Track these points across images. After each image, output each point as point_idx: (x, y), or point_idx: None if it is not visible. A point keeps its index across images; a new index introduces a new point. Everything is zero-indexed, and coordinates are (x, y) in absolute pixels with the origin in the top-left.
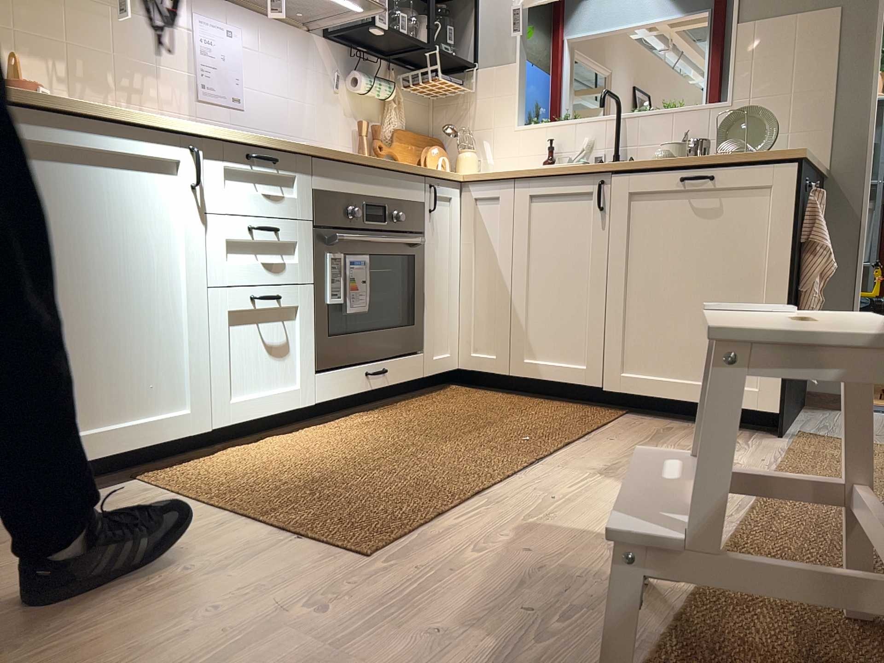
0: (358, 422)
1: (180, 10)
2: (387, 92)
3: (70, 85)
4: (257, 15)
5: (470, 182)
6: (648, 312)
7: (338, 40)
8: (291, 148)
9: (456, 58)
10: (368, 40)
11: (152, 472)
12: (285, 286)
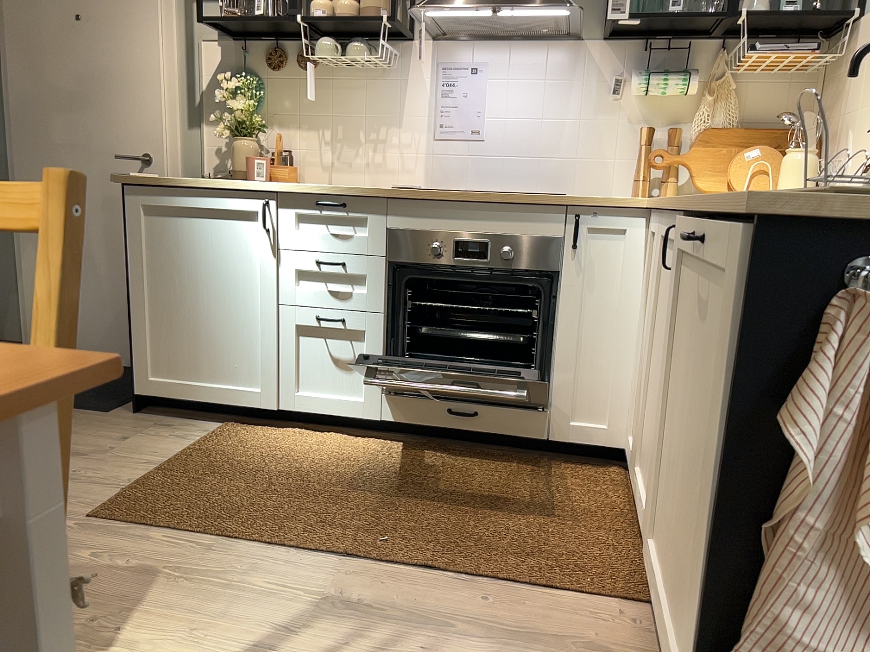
0: (423, 454)
1: (421, 63)
2: (678, 87)
3: (322, 145)
4: (516, 40)
5: (652, 213)
6: (675, 463)
7: (621, 37)
8: (357, 192)
9: (796, 15)
10: (652, 27)
11: (244, 423)
12: (352, 312)
